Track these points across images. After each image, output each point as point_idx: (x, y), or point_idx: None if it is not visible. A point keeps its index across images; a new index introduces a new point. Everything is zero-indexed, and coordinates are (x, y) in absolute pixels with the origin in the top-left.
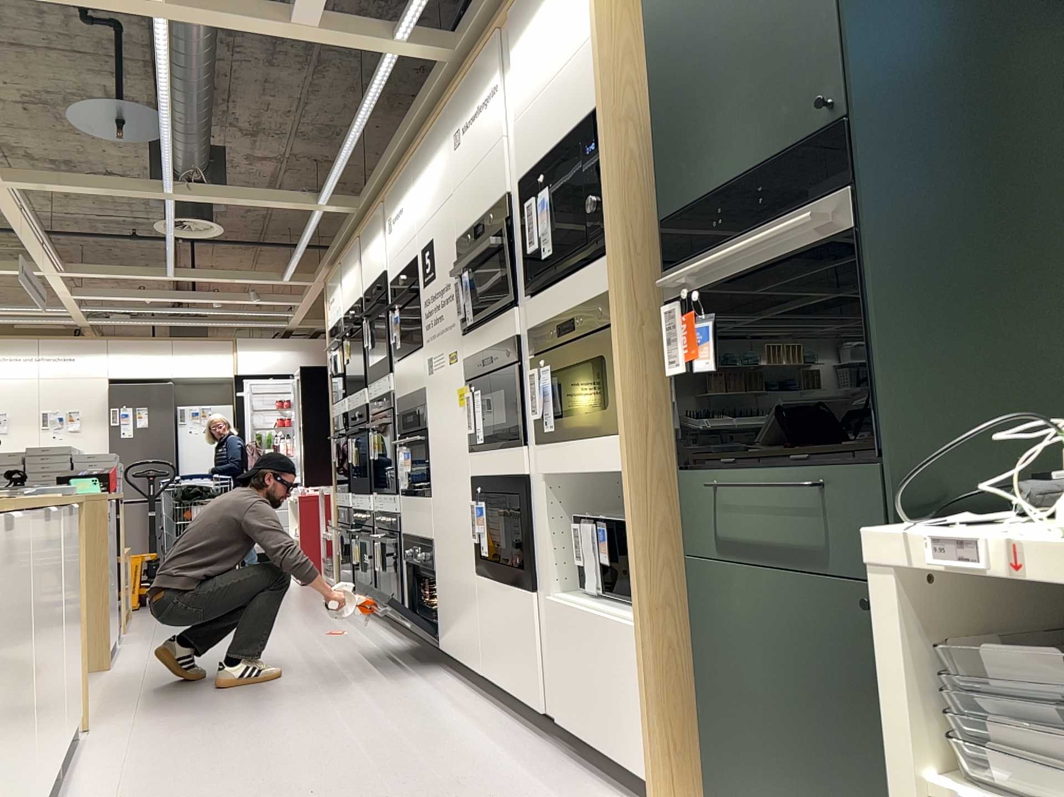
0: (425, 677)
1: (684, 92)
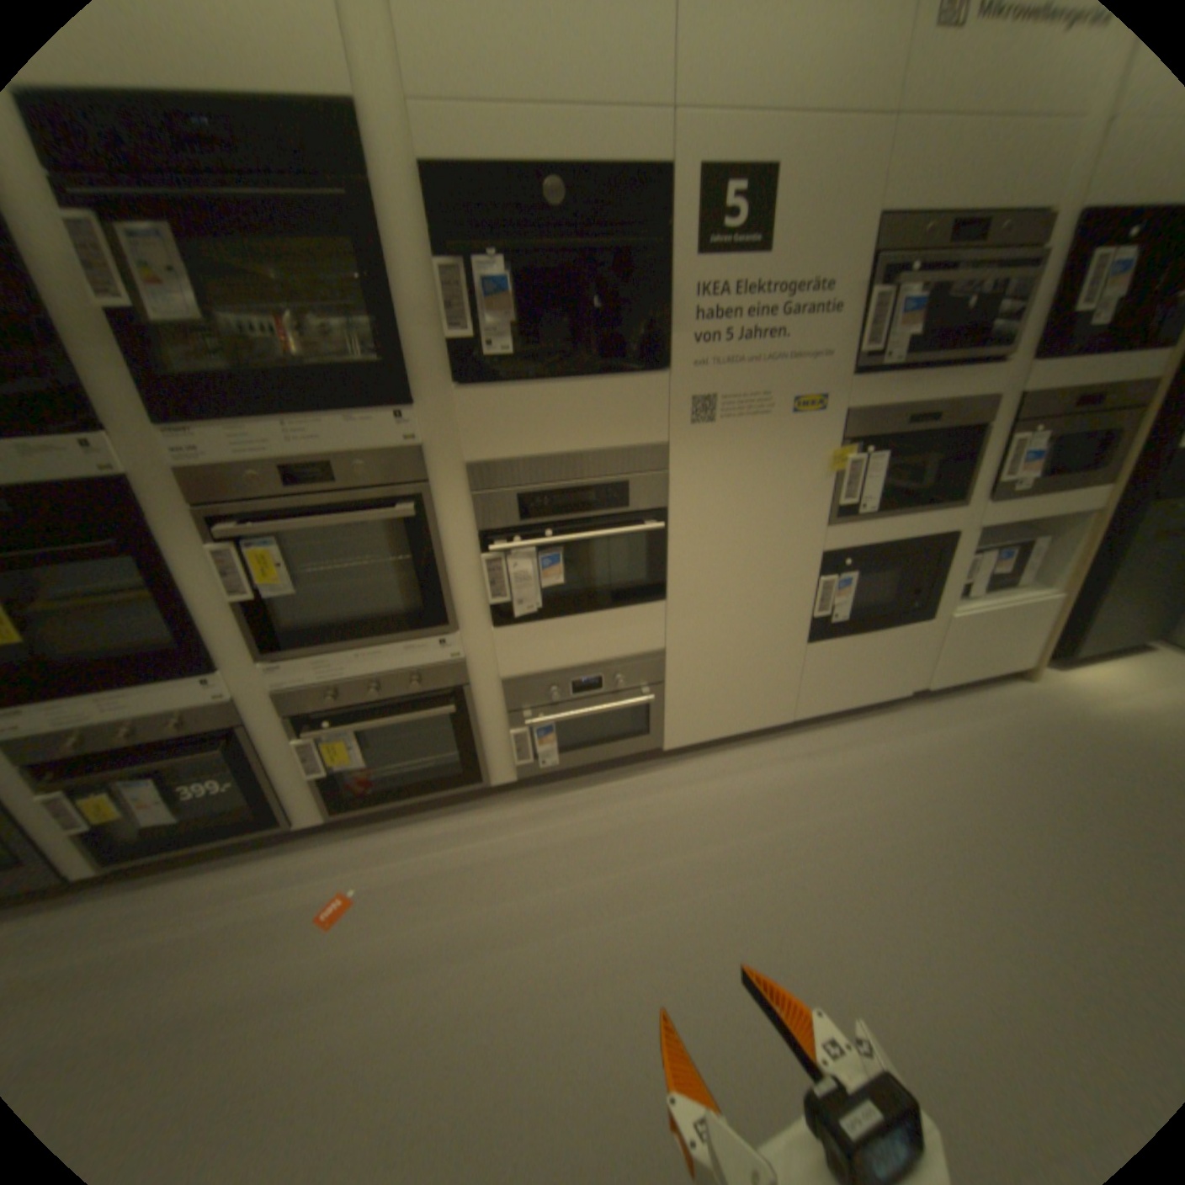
0: (692, 783)
1: None
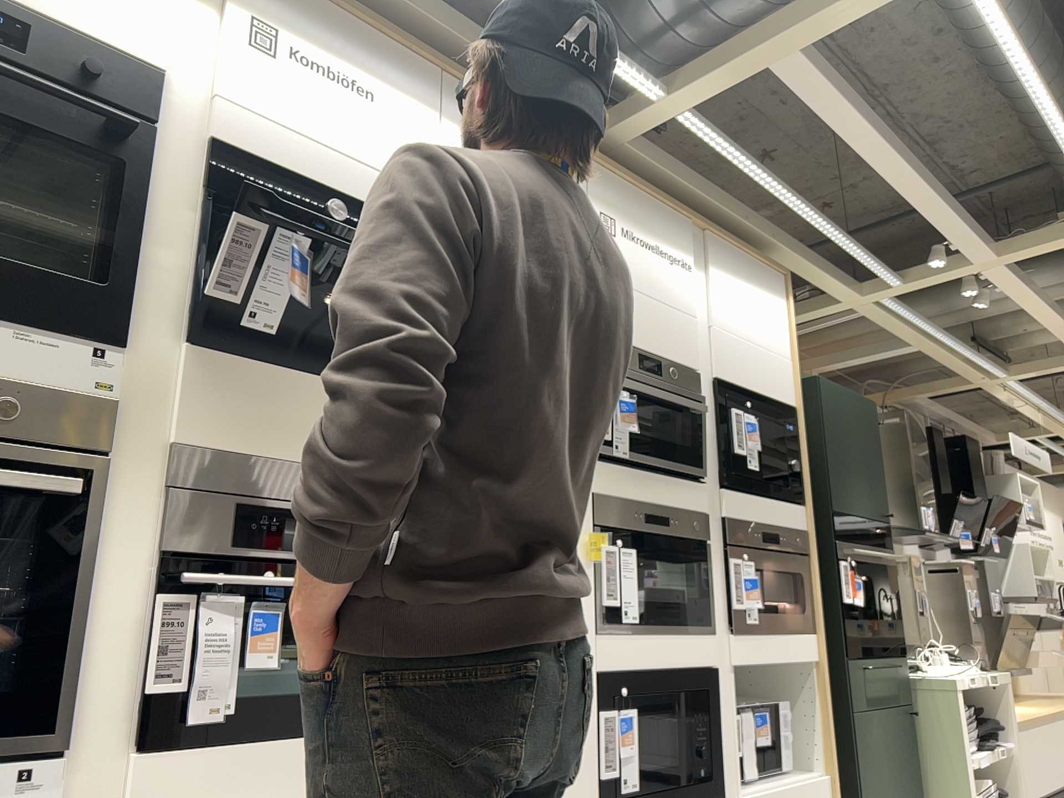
0: None
1: (838, 452)
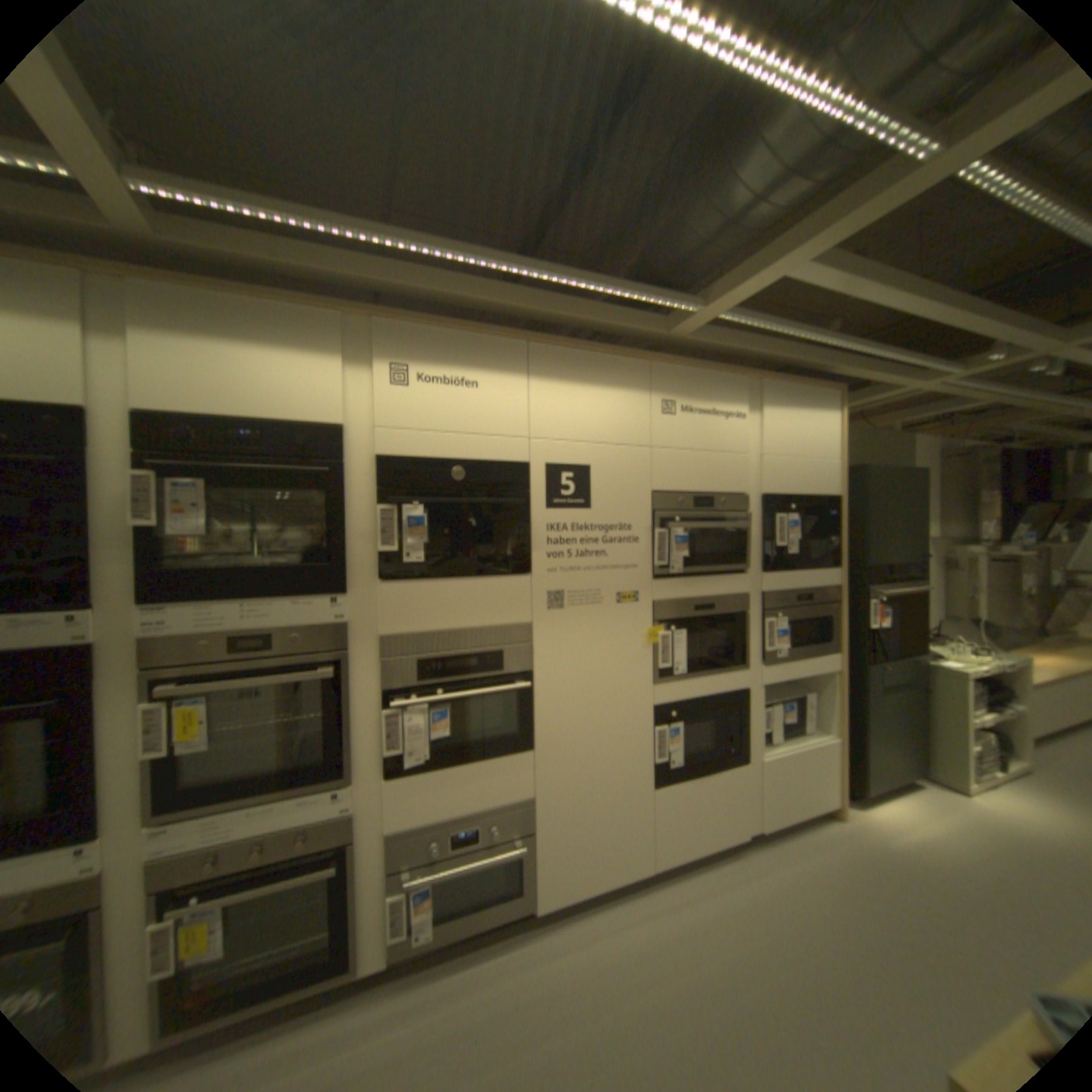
0: (566, 952)
1: (881, 521)
